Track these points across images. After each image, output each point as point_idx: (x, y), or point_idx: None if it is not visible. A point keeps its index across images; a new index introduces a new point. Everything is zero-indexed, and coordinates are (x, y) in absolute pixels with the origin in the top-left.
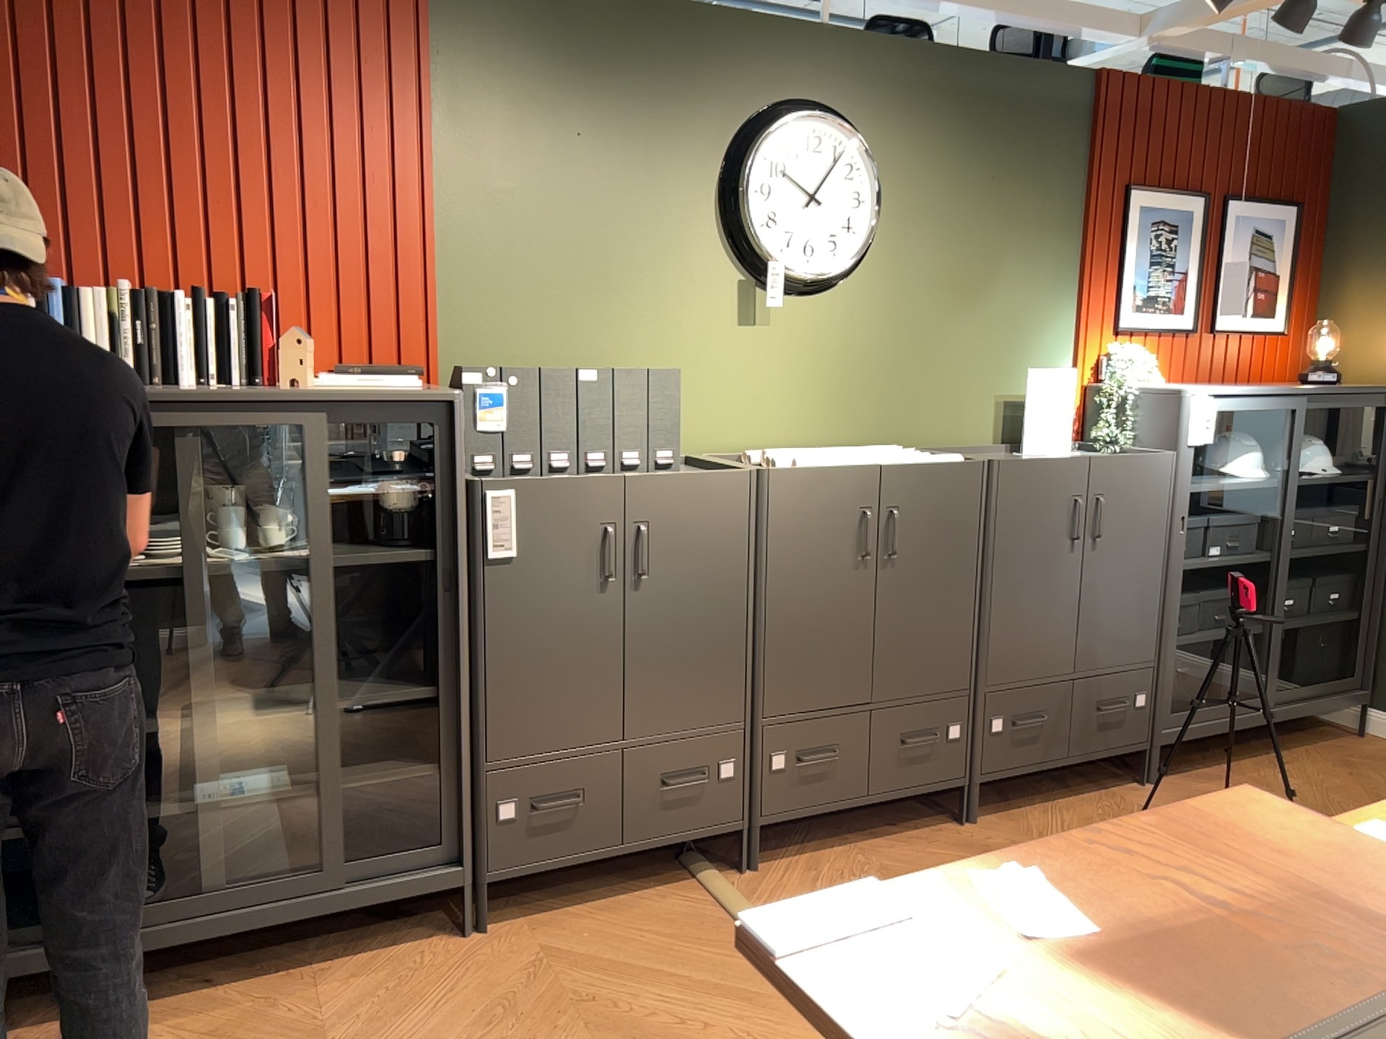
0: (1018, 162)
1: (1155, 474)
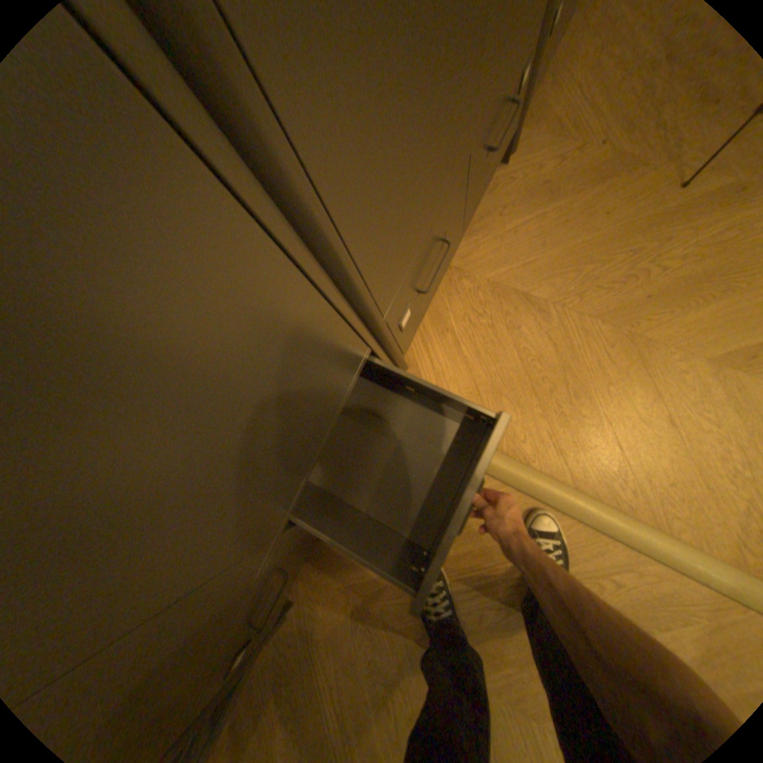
0: None
1: None
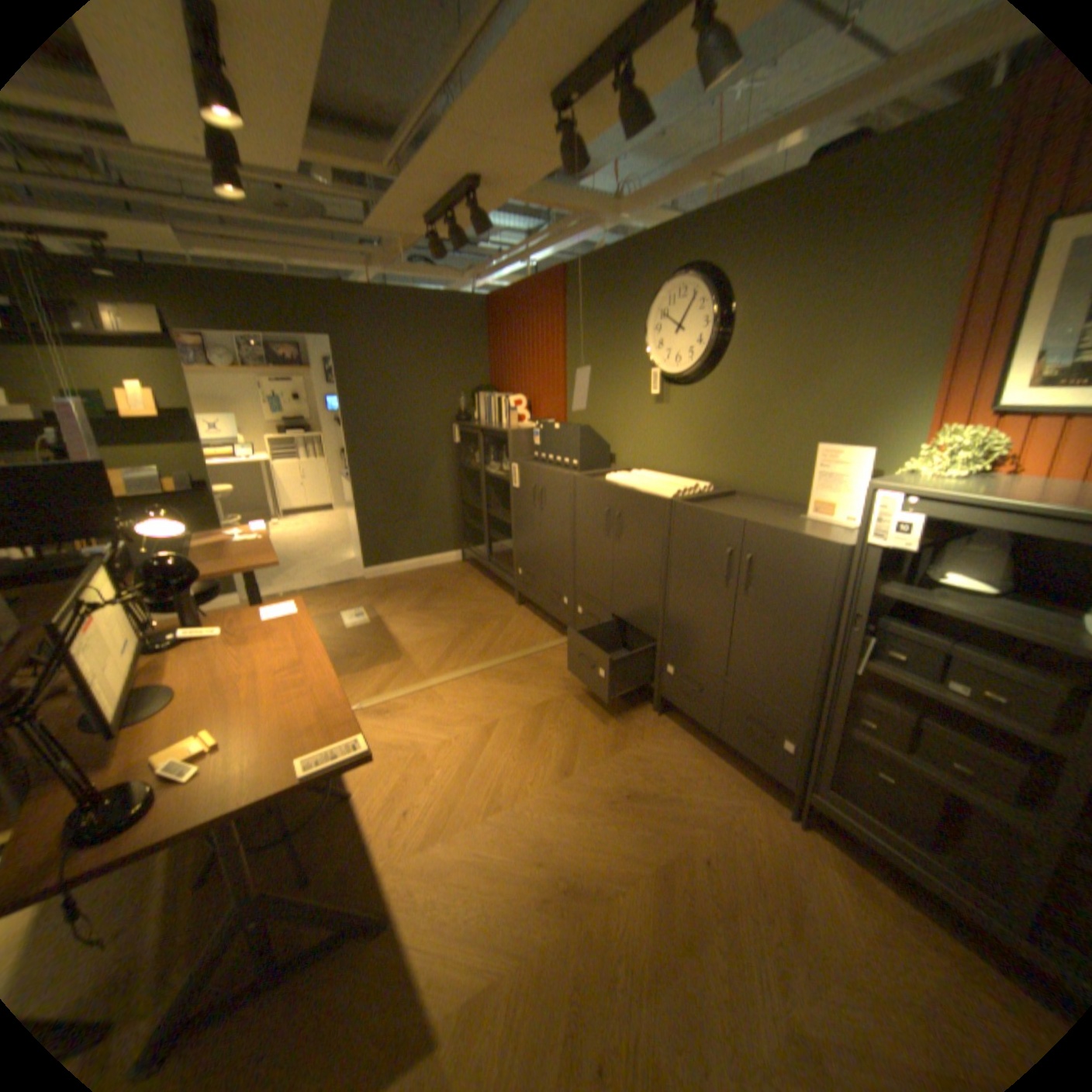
0: (870, 244)
1: (814, 557)
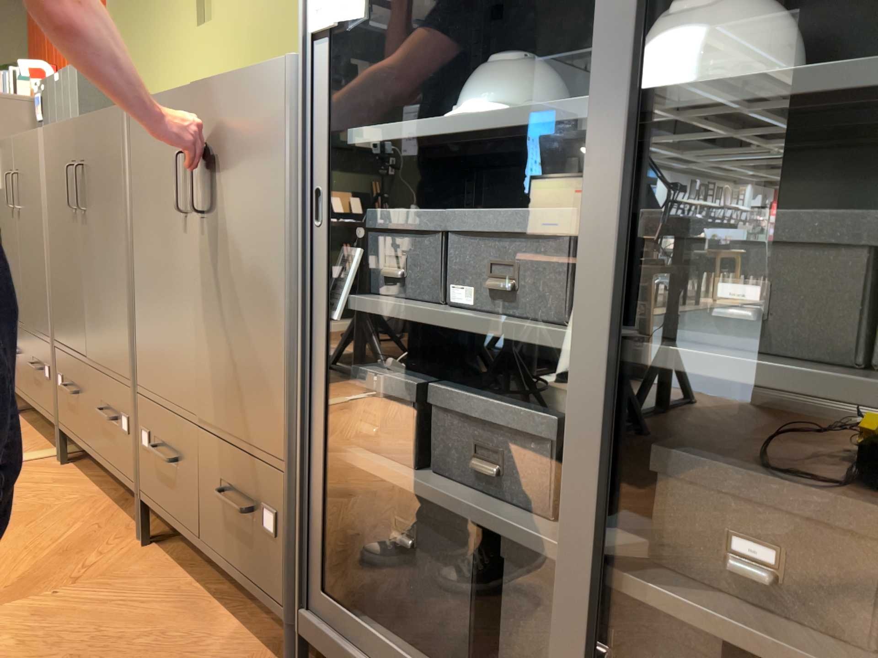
0: None
1: (261, 101)
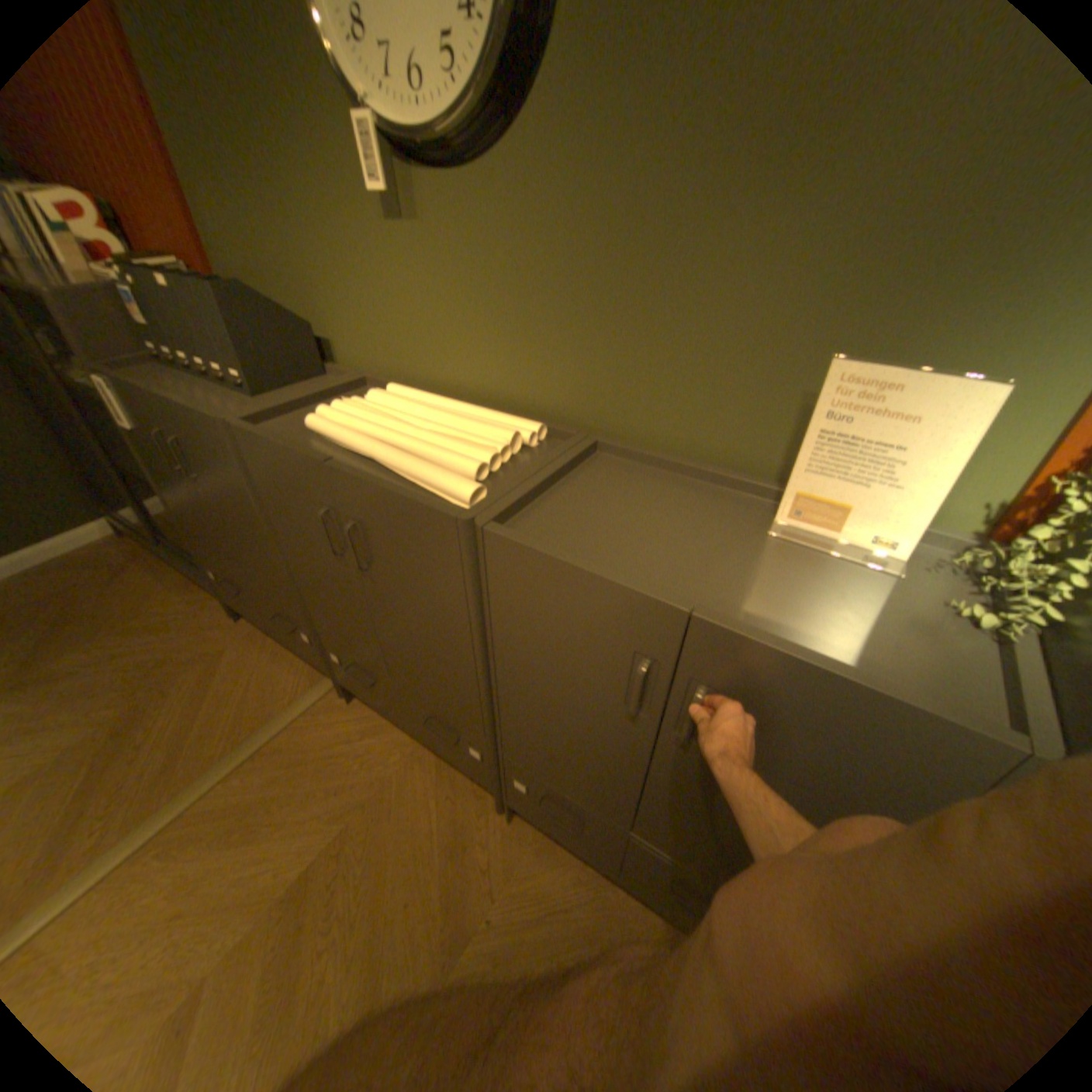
0: None
1: (917, 751)
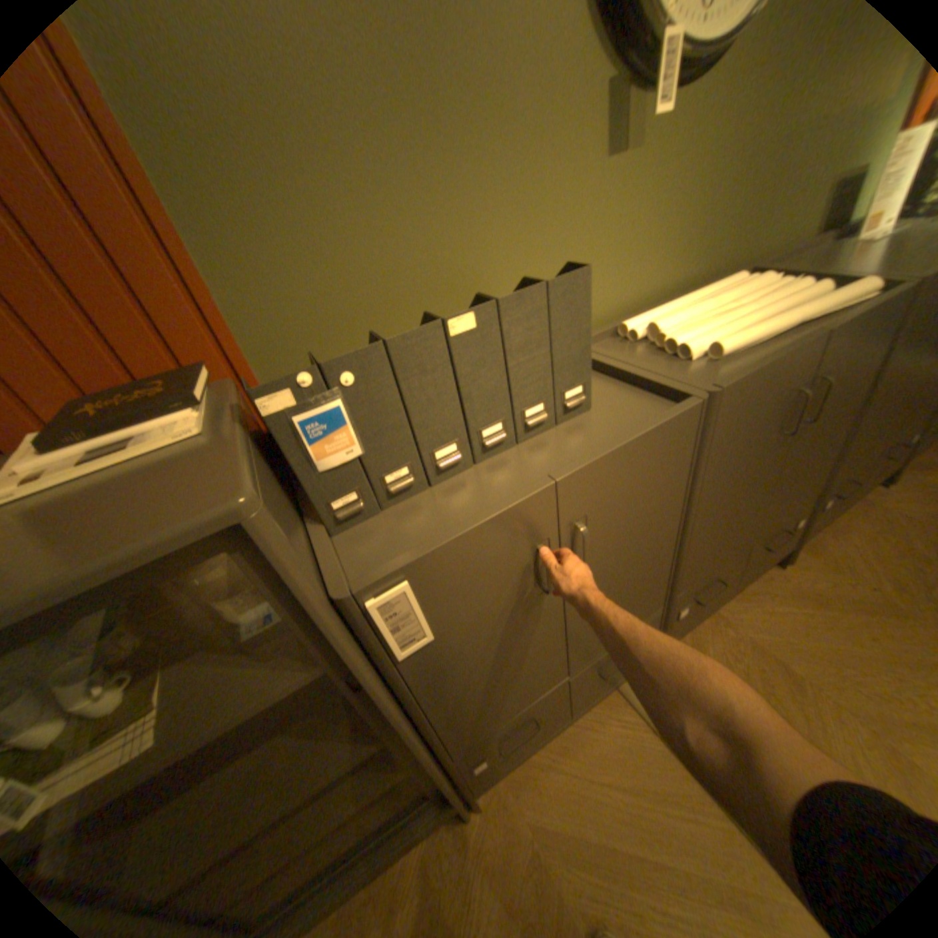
0: None
1: None
